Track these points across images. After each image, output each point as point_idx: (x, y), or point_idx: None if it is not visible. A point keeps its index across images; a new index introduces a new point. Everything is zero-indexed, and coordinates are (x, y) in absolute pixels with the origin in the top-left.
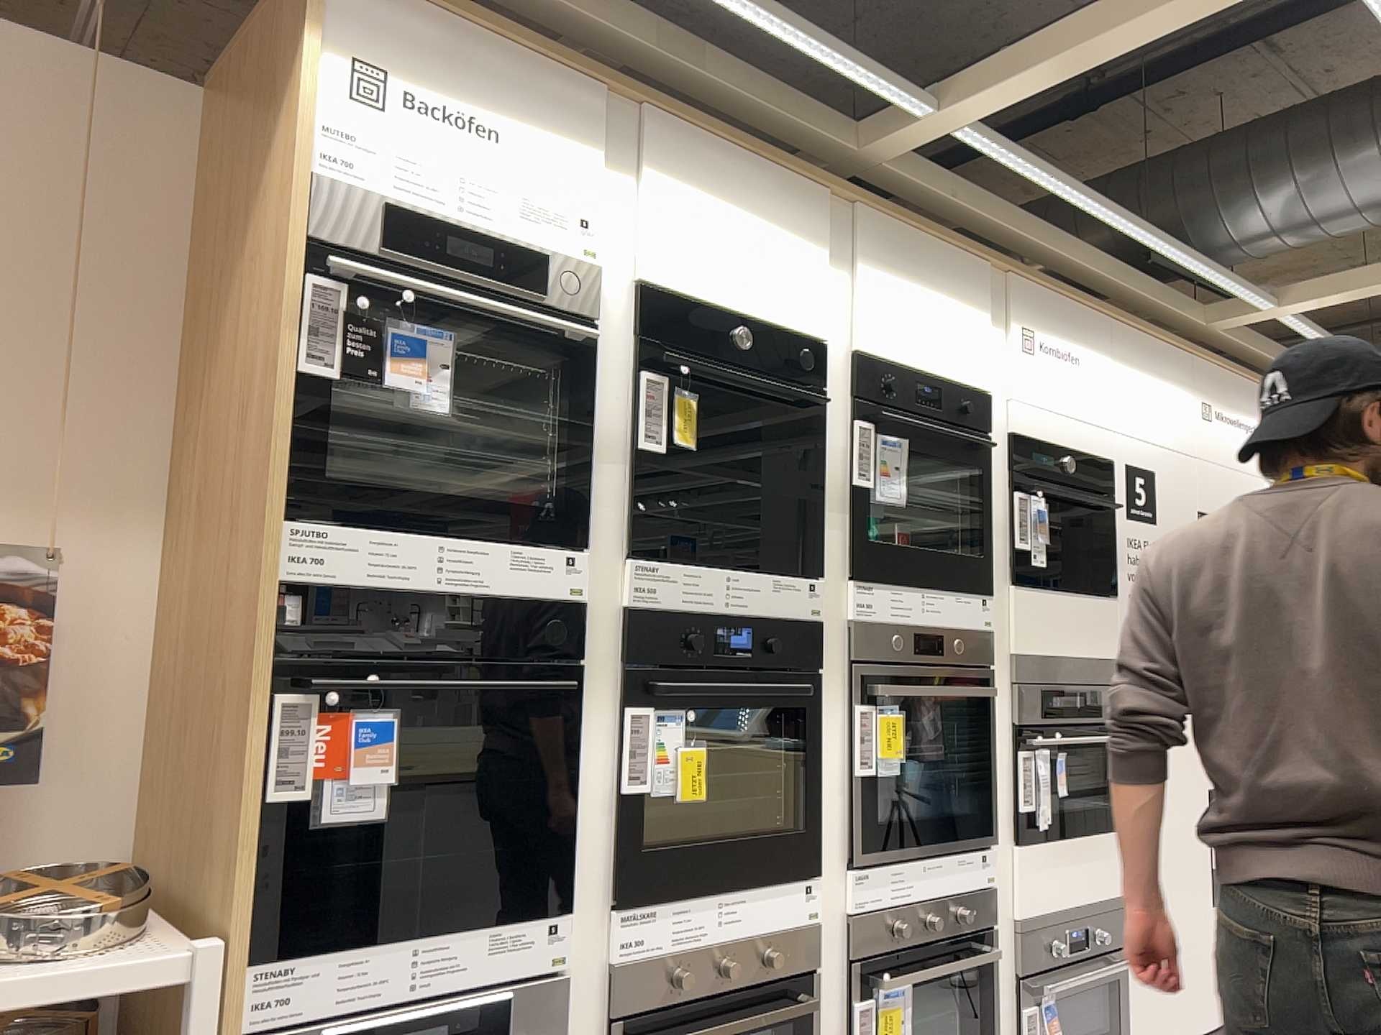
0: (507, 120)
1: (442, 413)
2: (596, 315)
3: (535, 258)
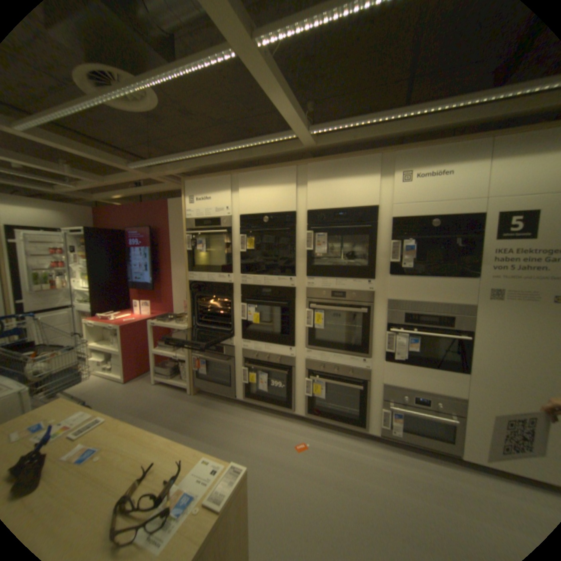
0: (209, 192)
1: (202, 253)
2: (228, 226)
3: (215, 218)
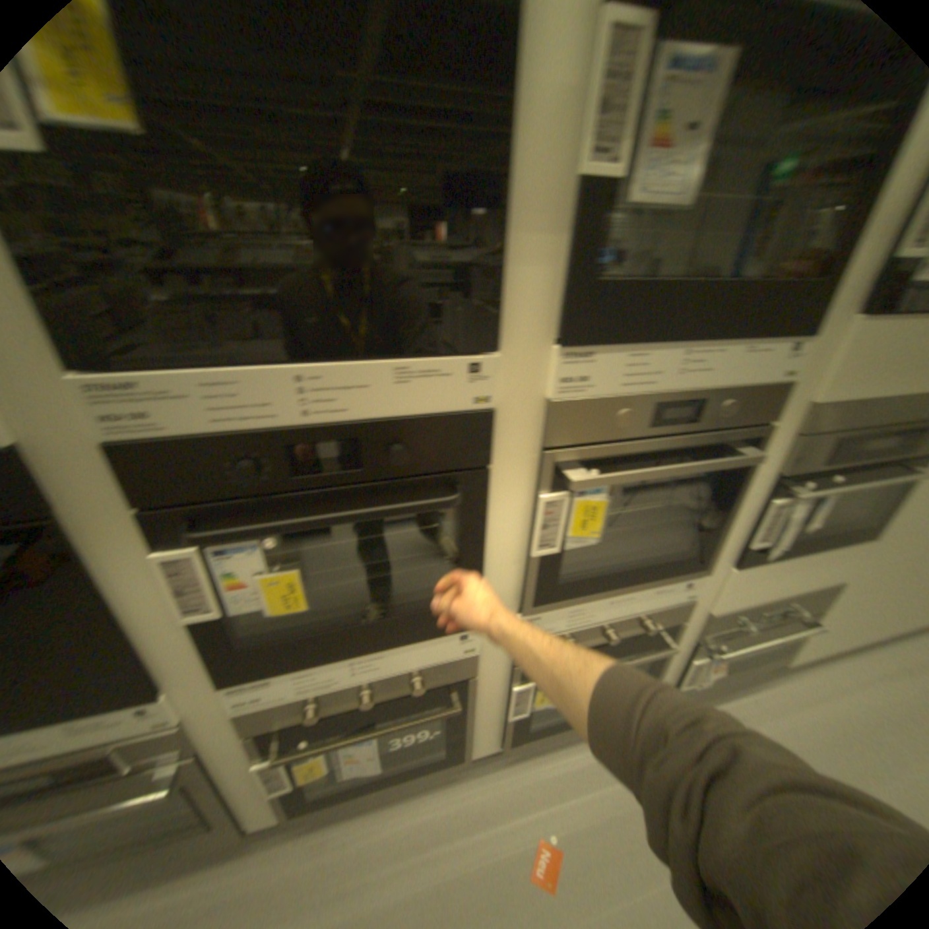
0: None
1: None
2: None
3: None
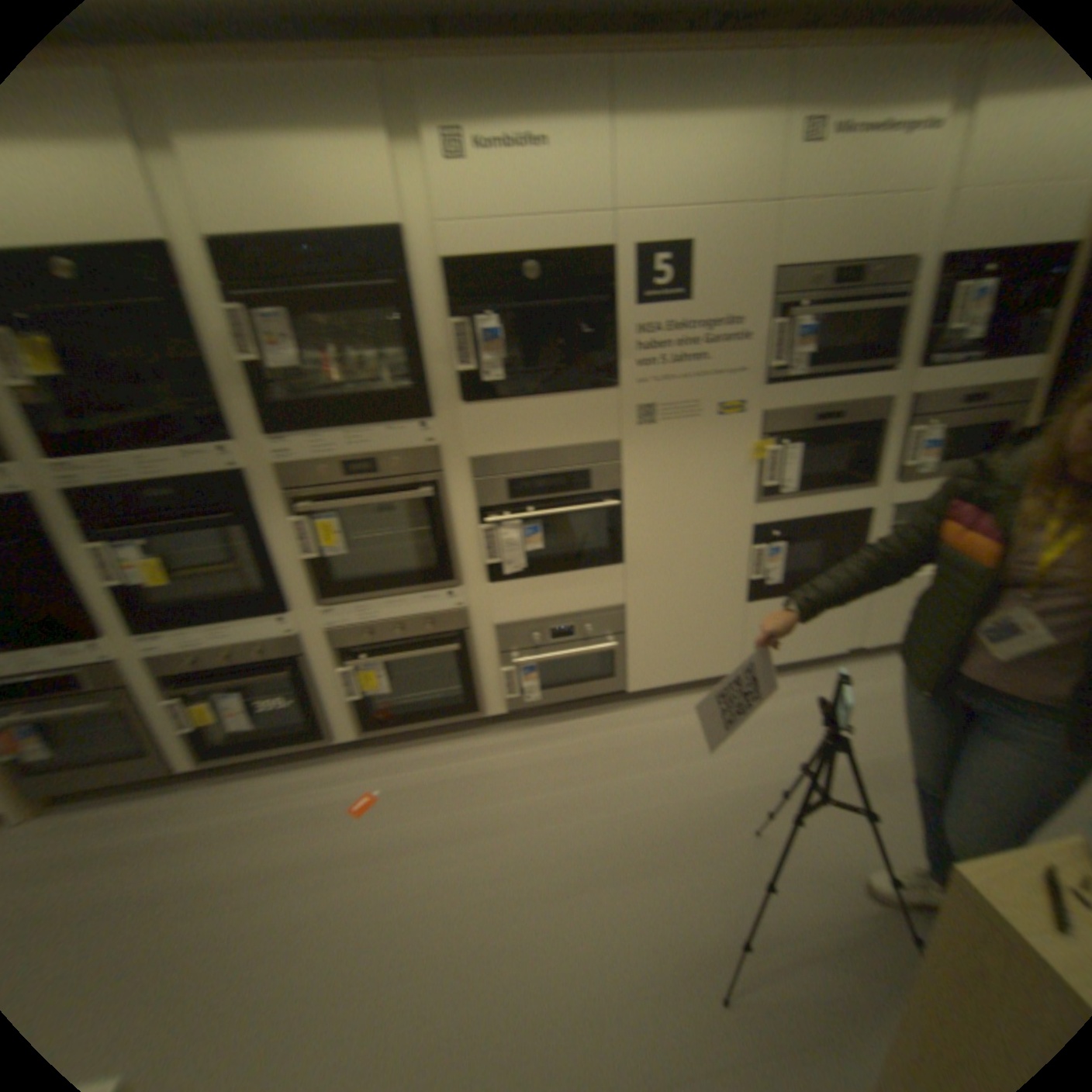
0: None
1: None
2: None
3: None
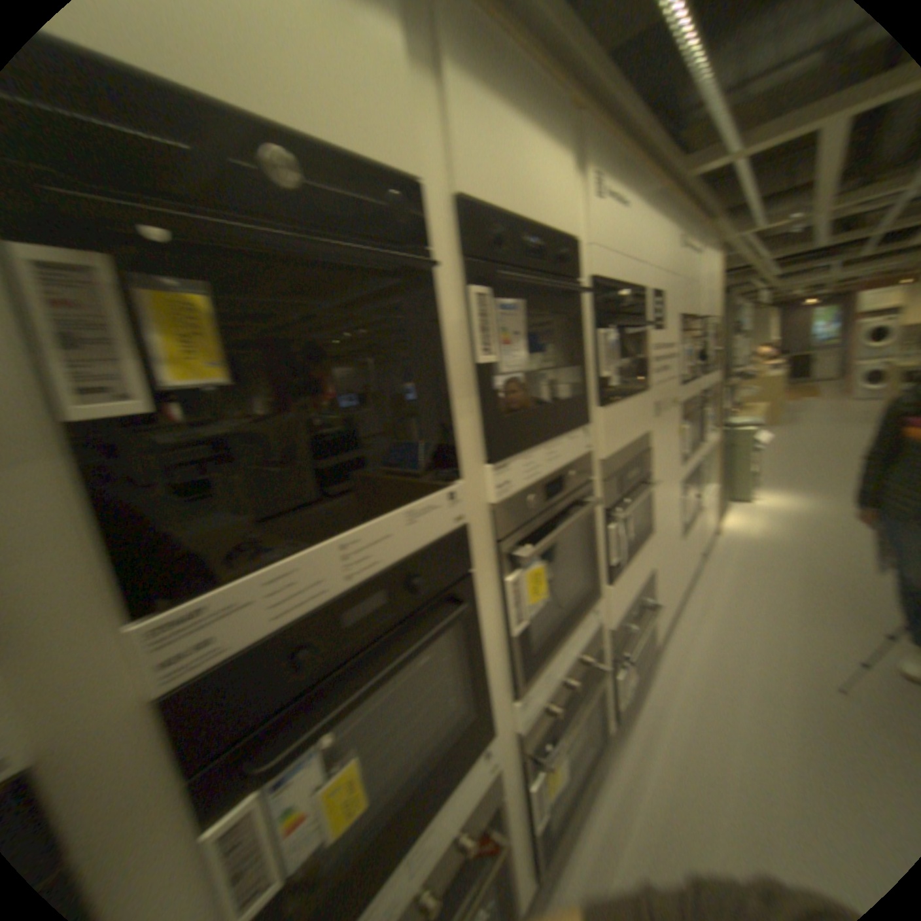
0: None
1: None
2: None
3: None
